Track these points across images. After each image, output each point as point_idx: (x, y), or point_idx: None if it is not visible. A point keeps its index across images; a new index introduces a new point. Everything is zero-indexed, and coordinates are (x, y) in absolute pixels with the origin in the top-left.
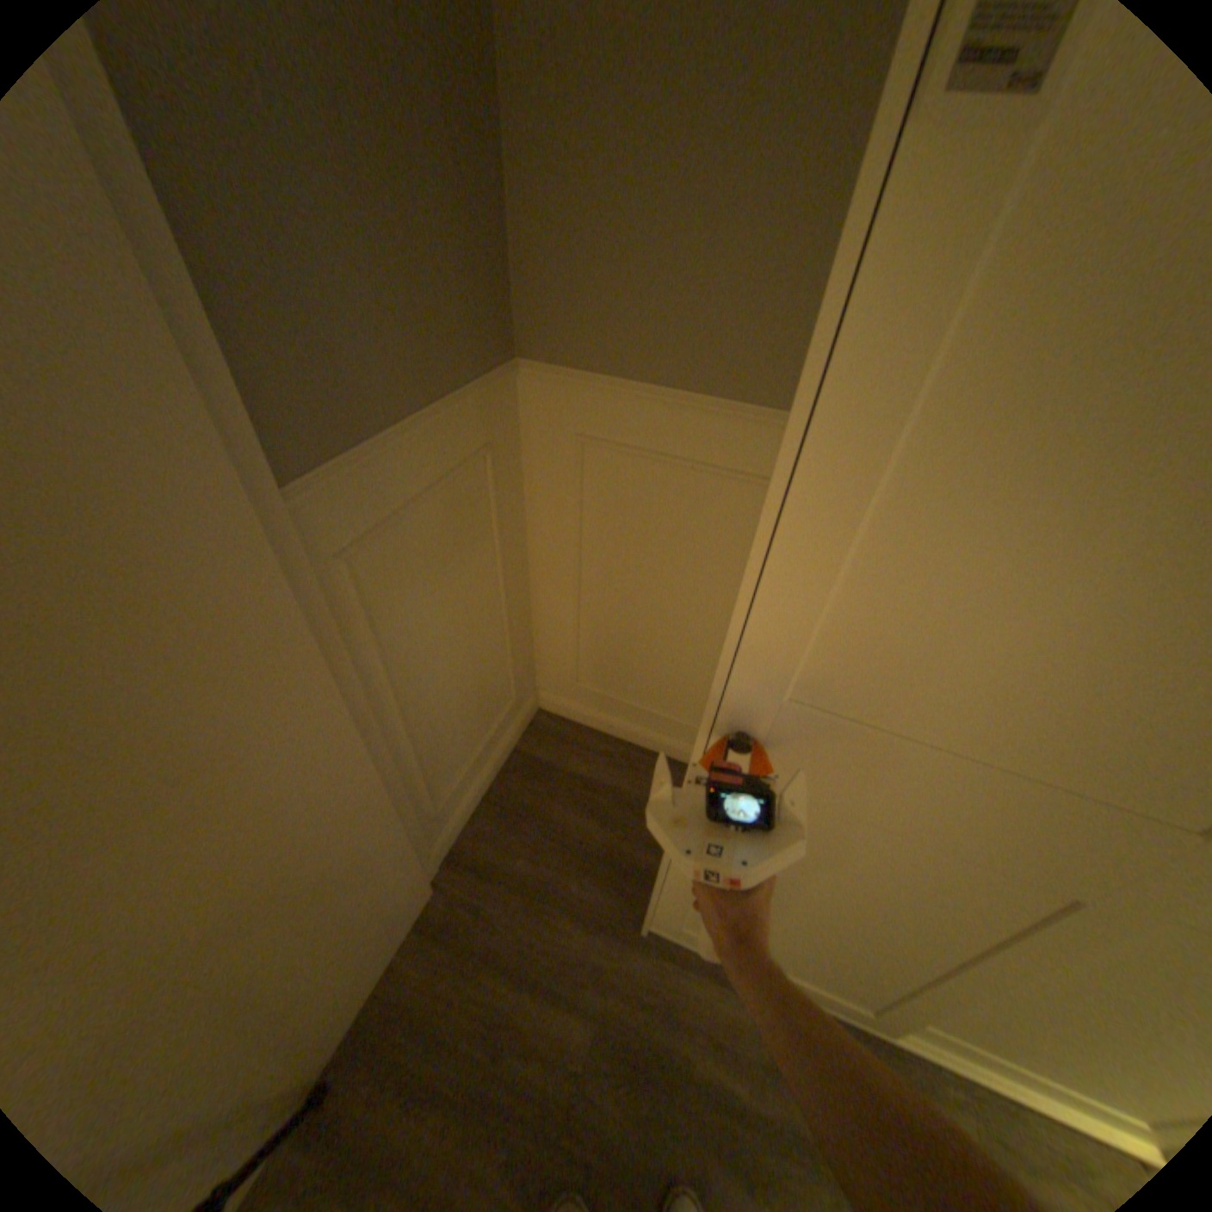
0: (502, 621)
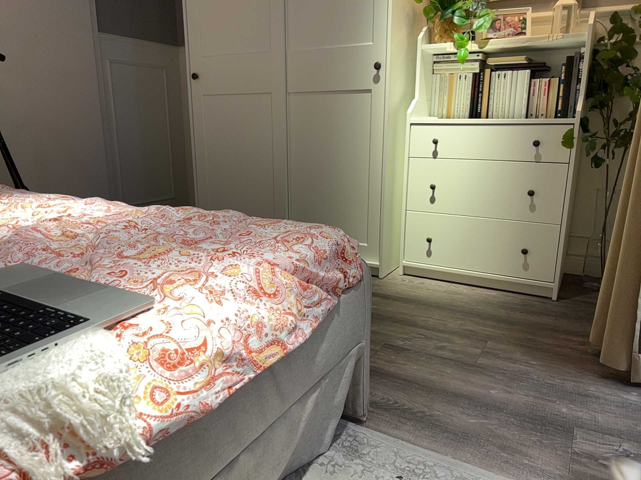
0: (170, 142)
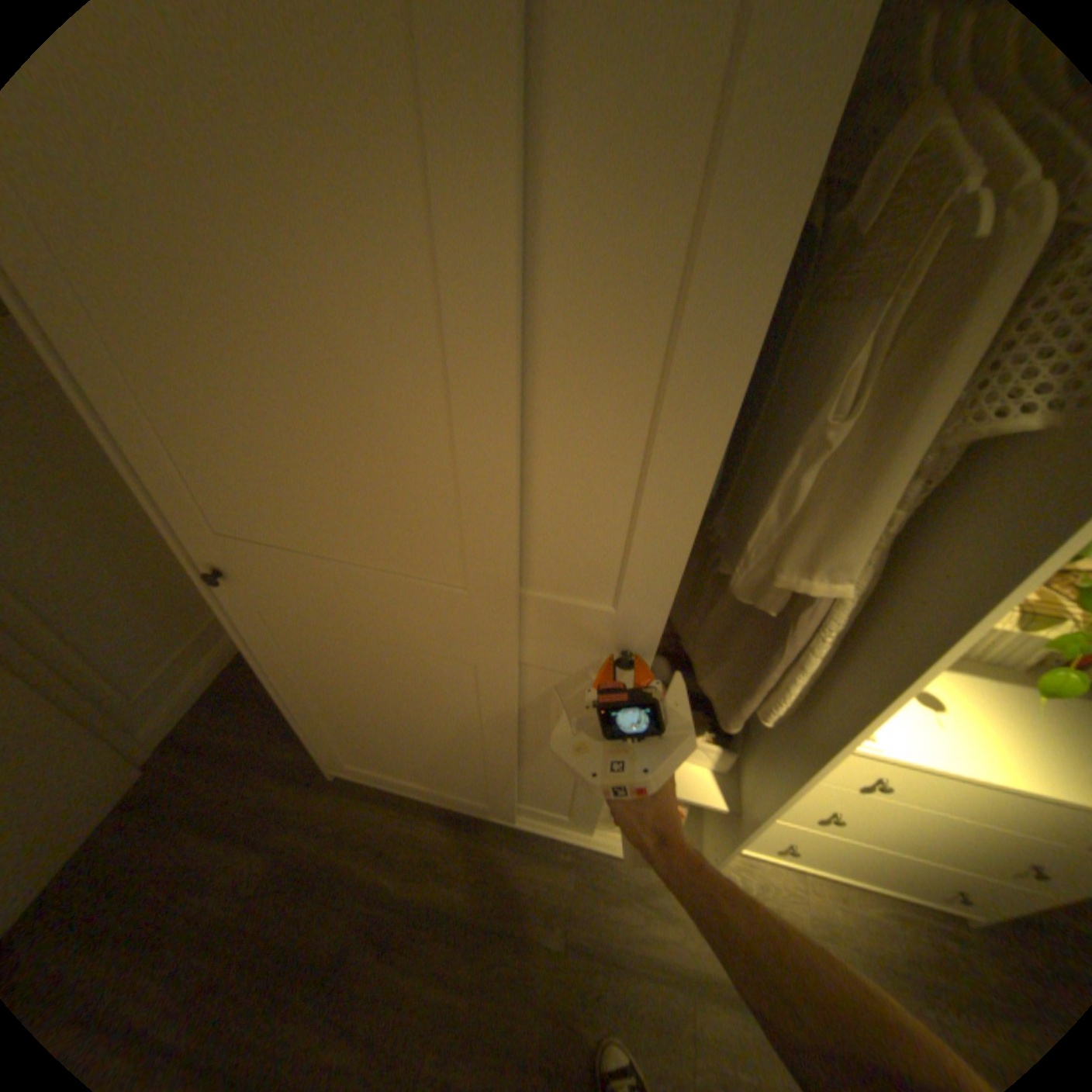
0: None
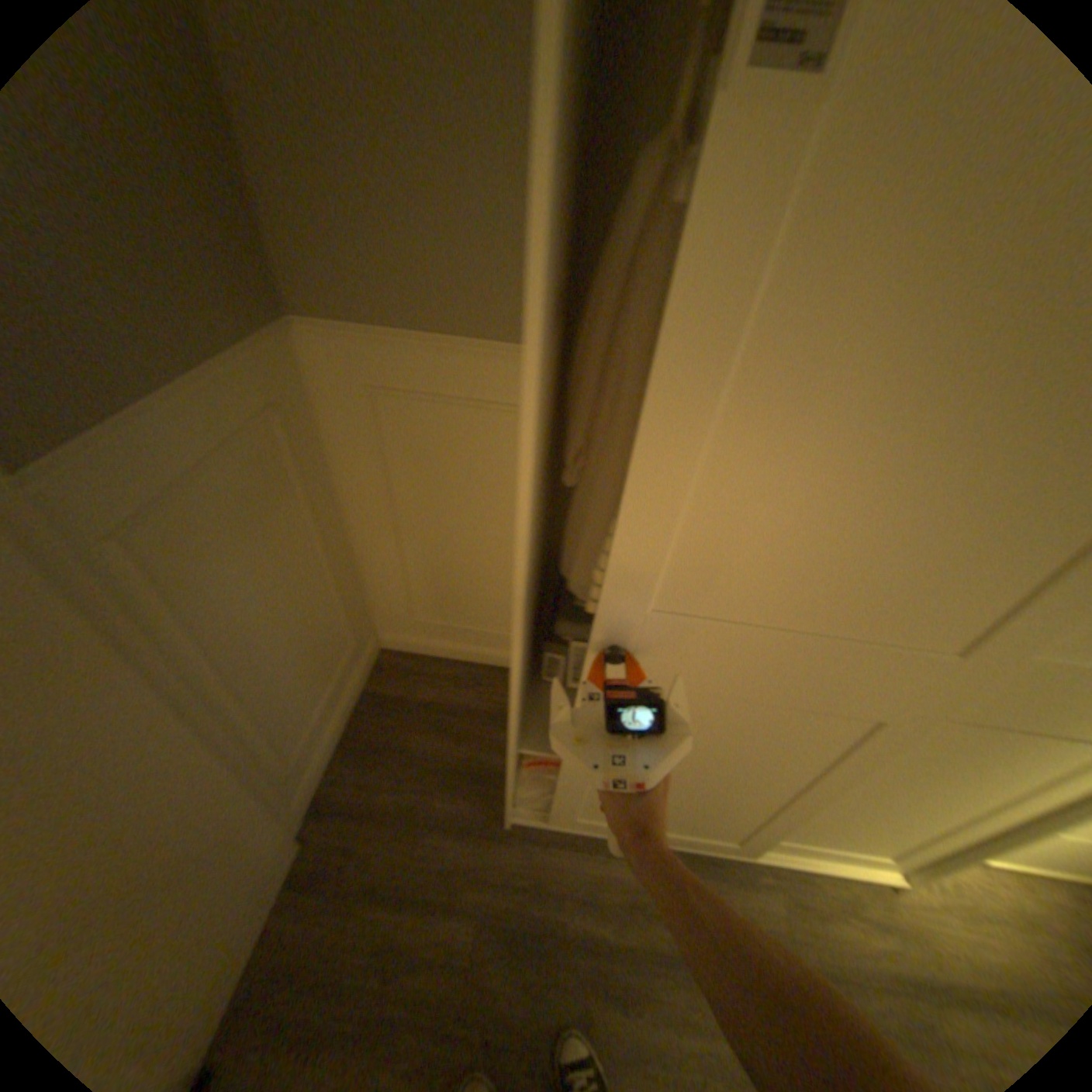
0: (327, 573)
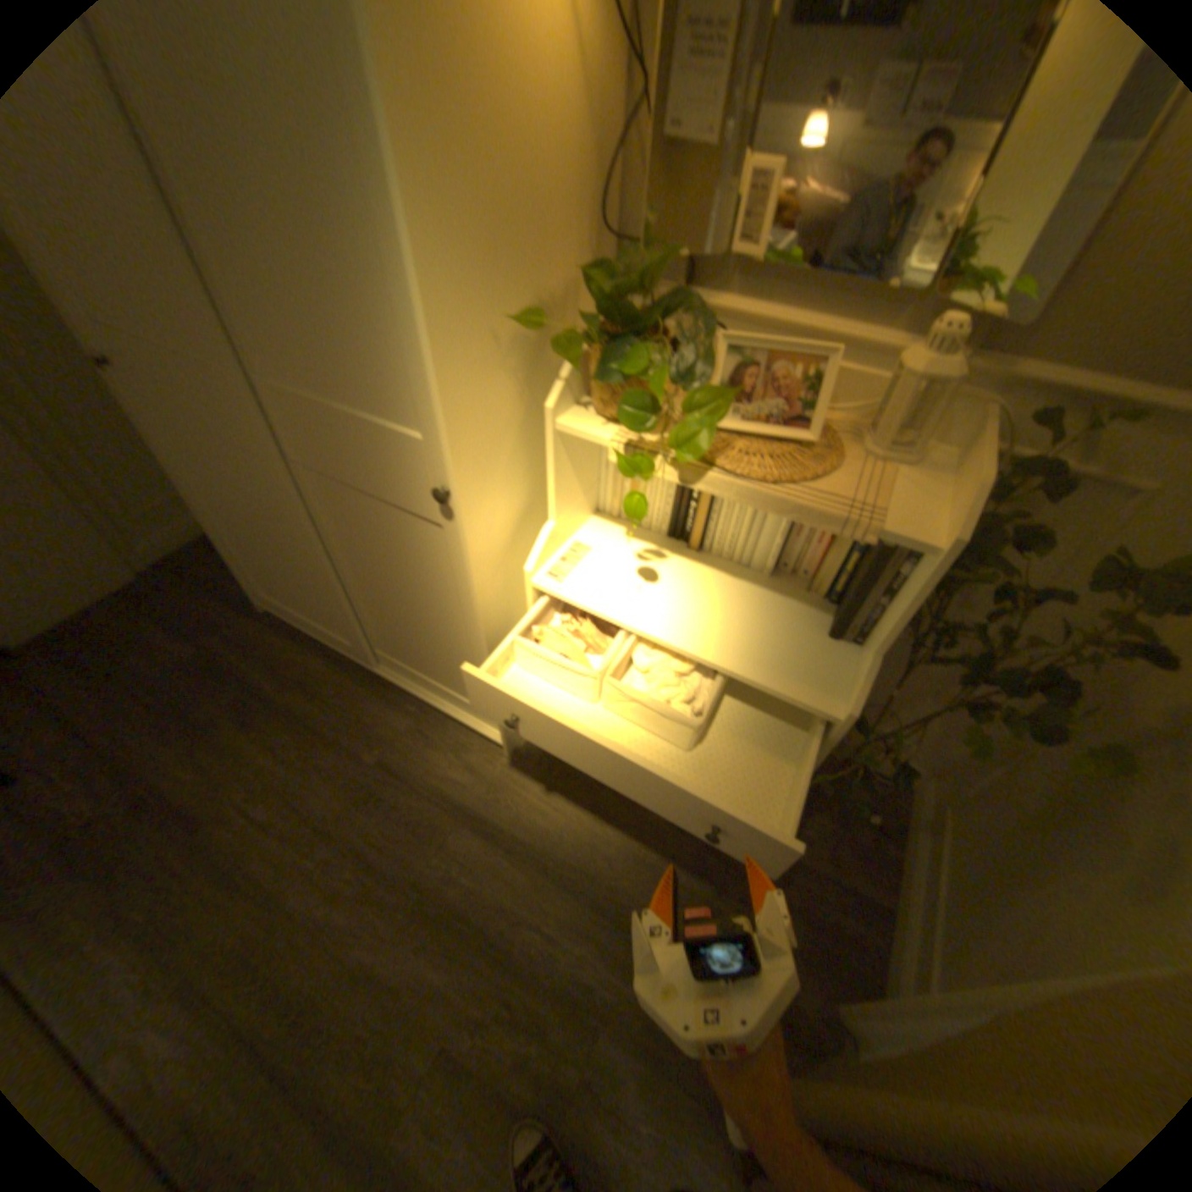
0: None
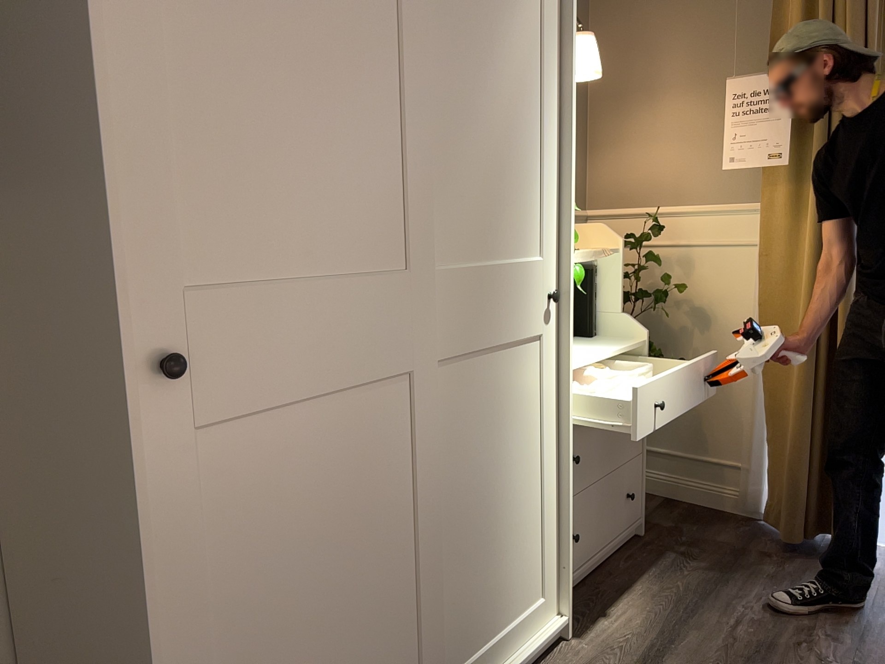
0: None
